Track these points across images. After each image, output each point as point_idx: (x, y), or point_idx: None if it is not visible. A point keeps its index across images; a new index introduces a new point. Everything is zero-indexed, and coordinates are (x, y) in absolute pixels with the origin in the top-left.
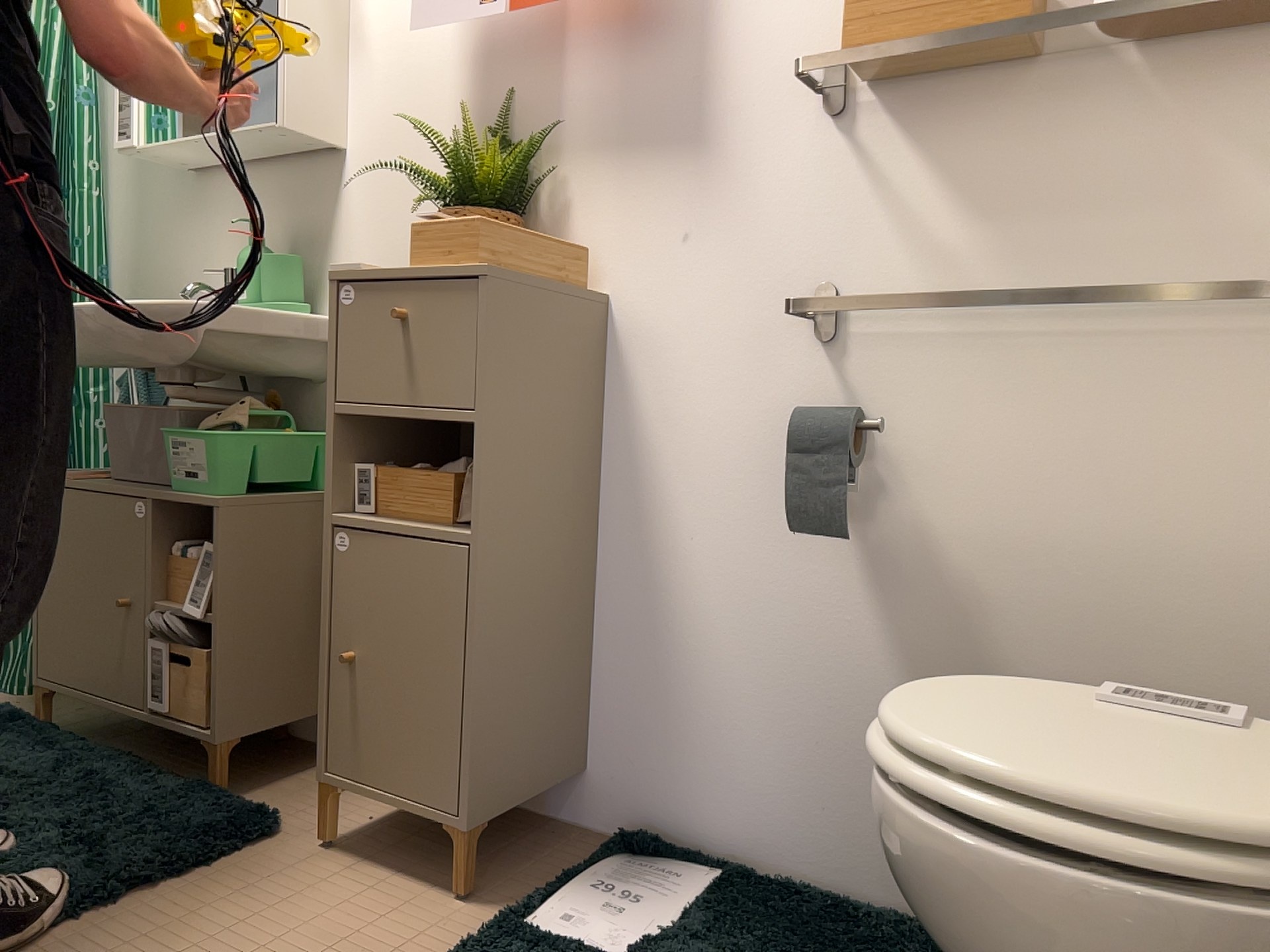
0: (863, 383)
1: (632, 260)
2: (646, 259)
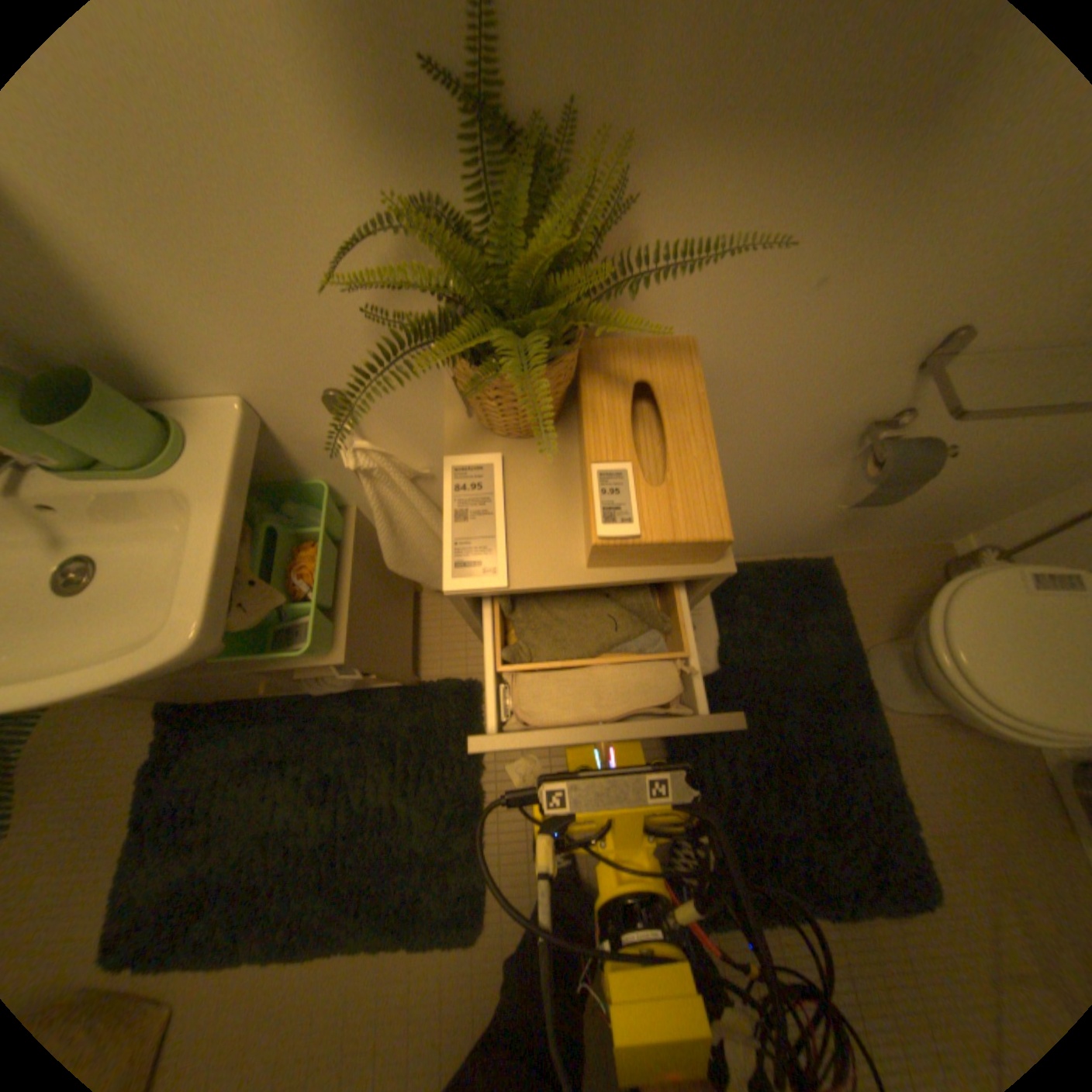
0: (935, 393)
1: (729, 309)
2: (752, 307)
